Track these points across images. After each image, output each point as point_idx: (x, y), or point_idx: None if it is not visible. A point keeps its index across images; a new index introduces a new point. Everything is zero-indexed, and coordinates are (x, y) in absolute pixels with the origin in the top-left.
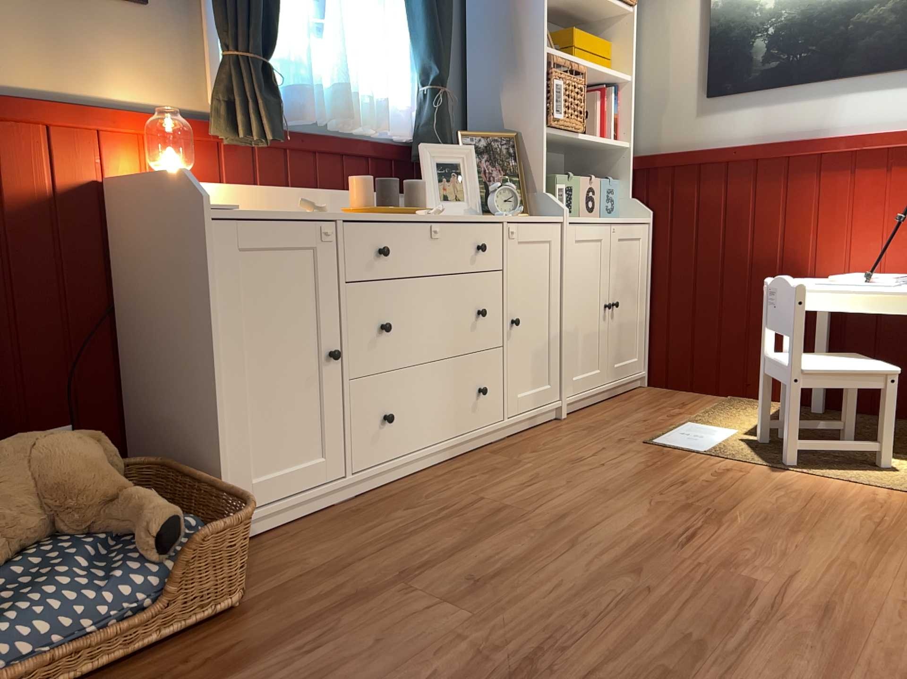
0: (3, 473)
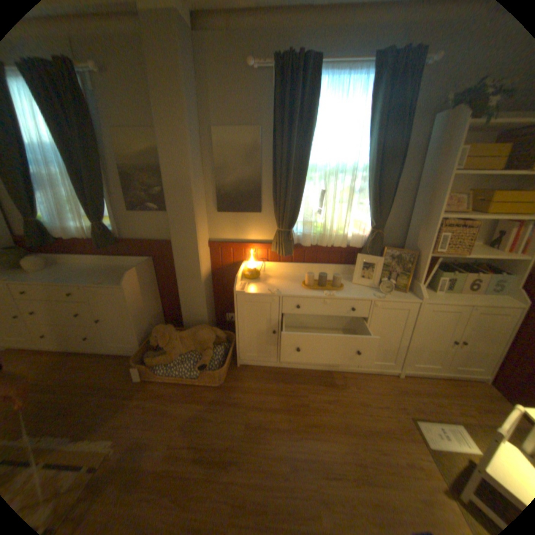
0: (191, 336)
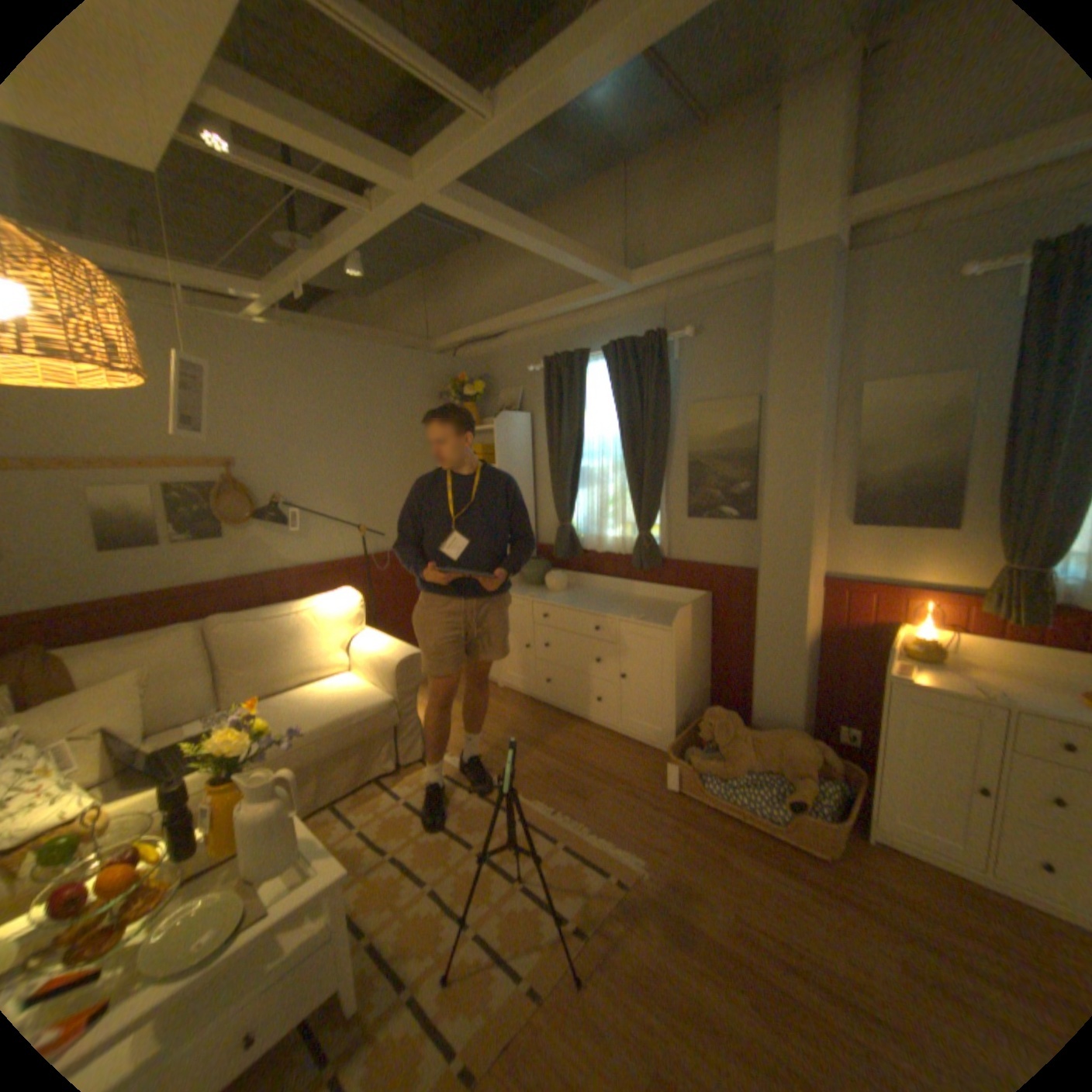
0: (774, 744)
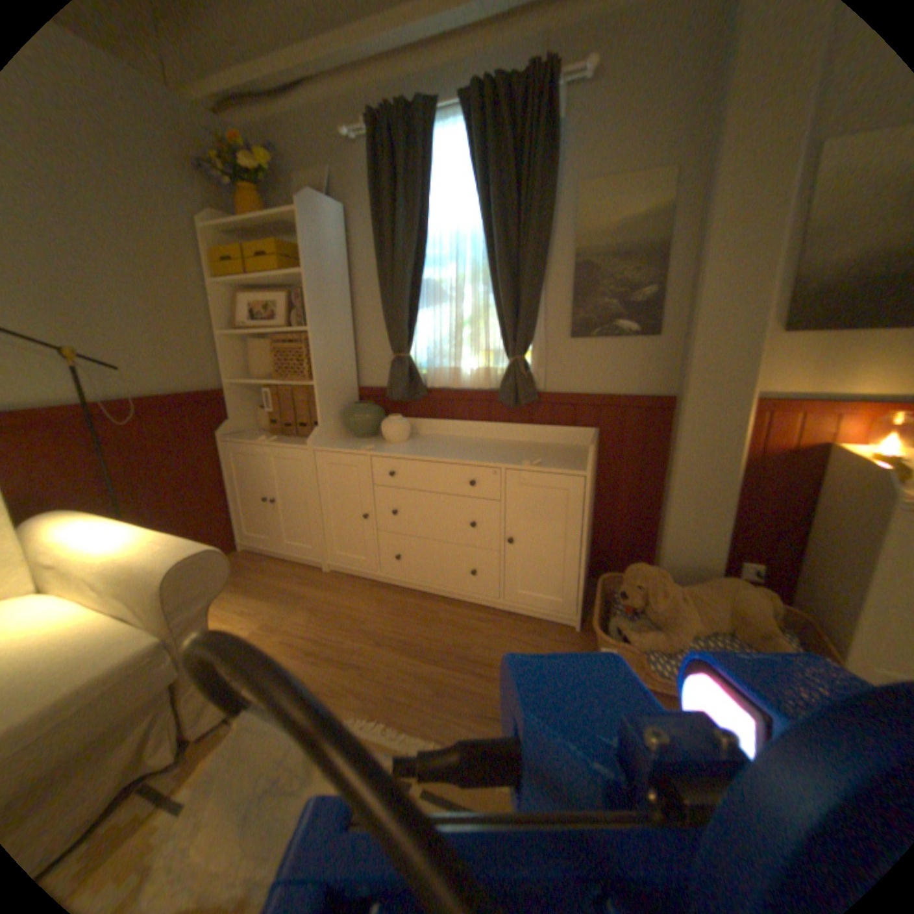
0: (720, 600)
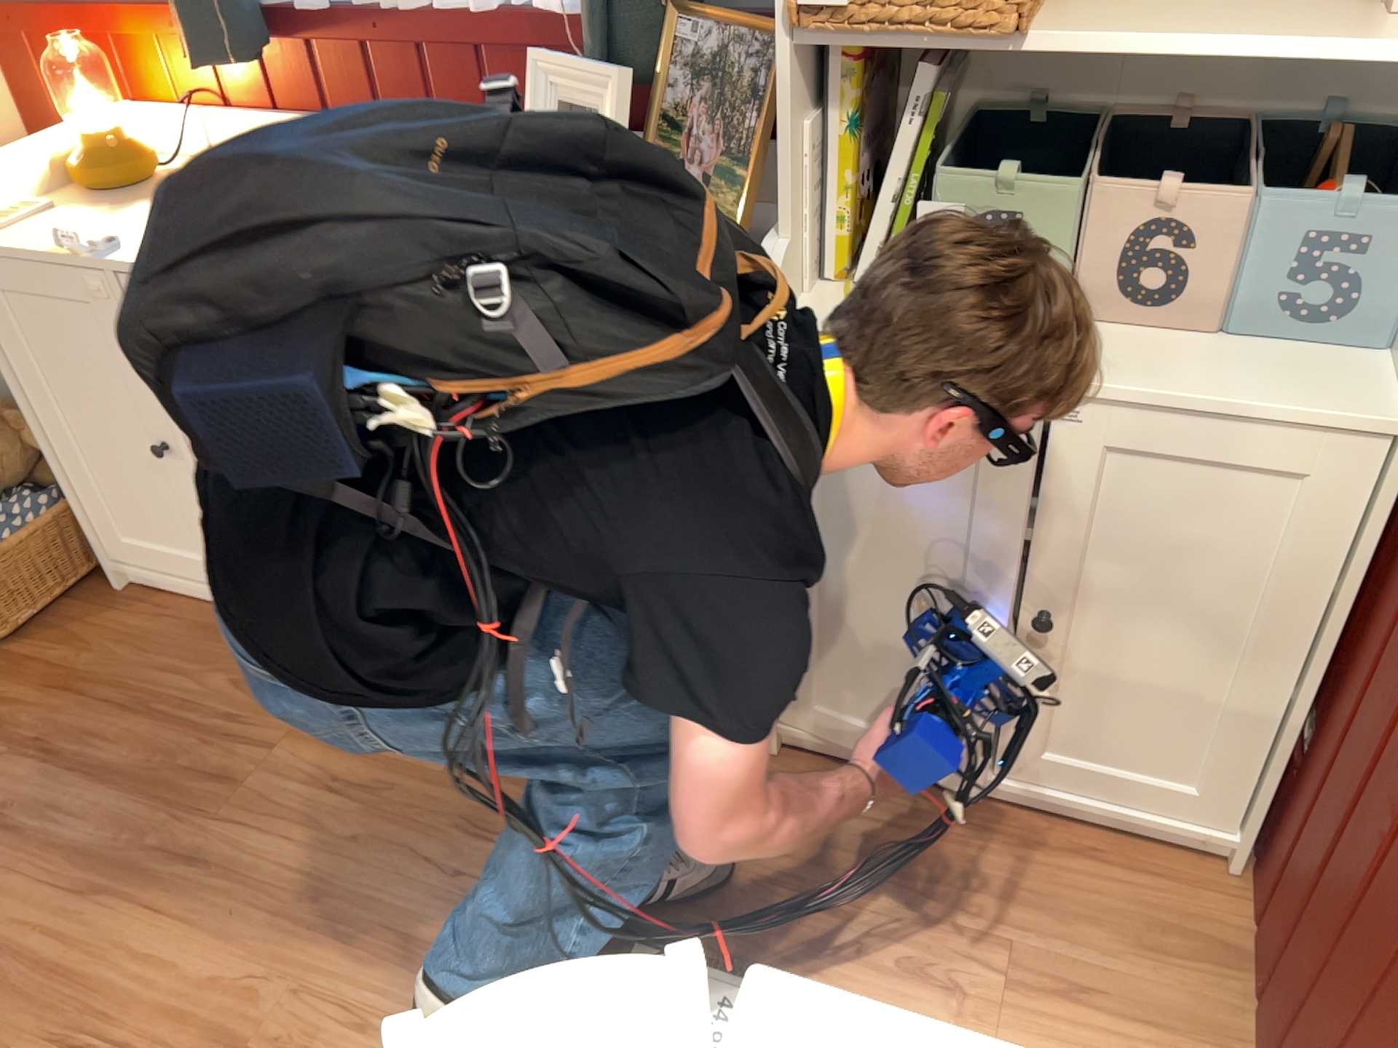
0: None
